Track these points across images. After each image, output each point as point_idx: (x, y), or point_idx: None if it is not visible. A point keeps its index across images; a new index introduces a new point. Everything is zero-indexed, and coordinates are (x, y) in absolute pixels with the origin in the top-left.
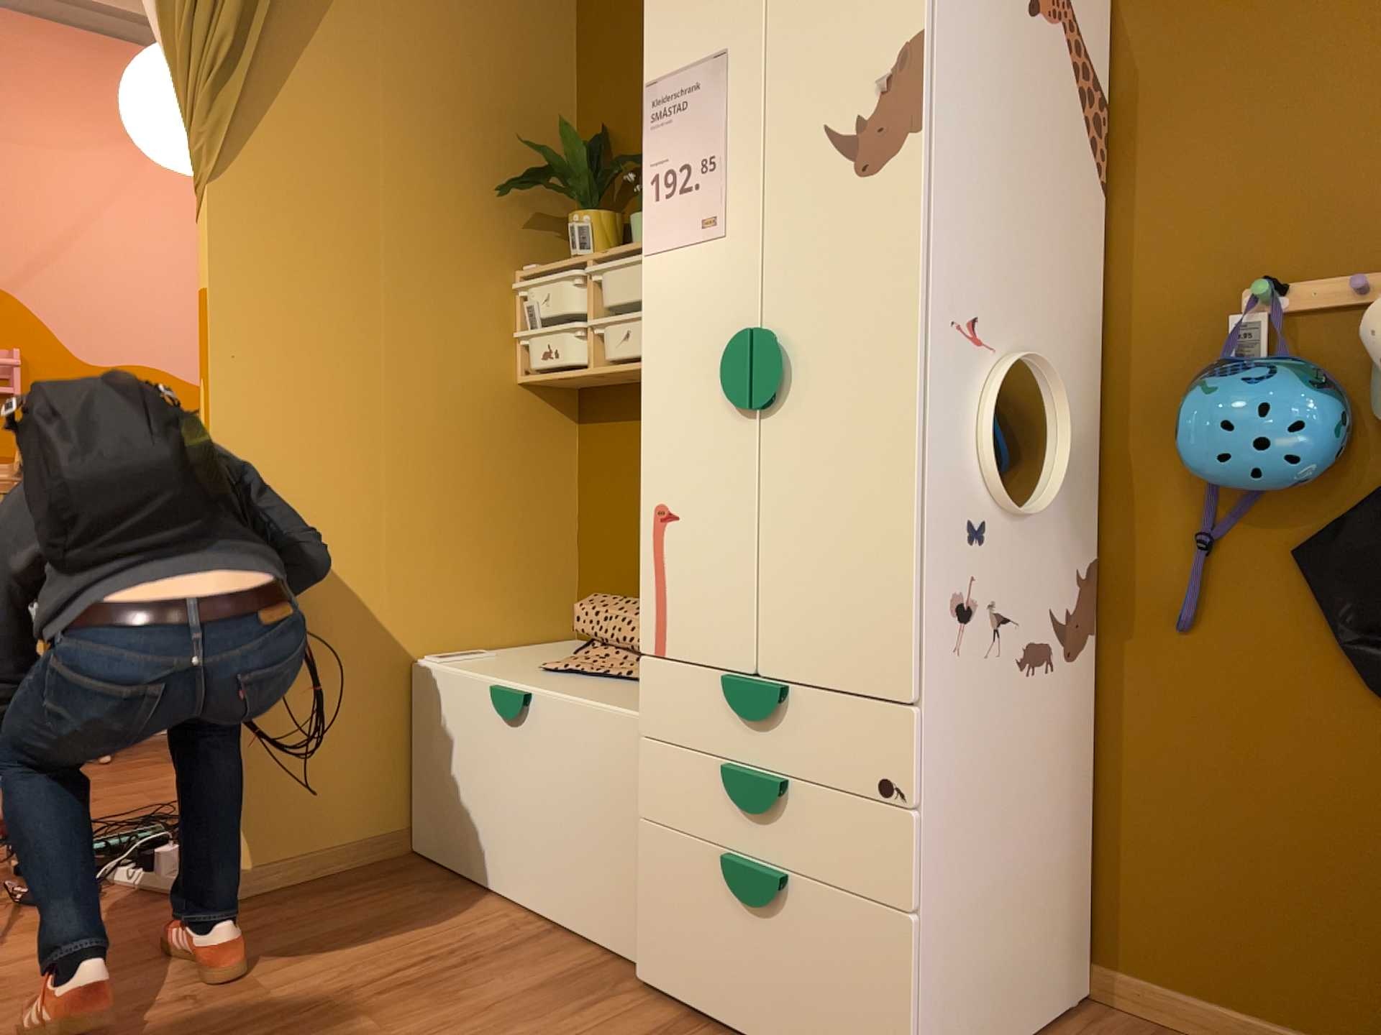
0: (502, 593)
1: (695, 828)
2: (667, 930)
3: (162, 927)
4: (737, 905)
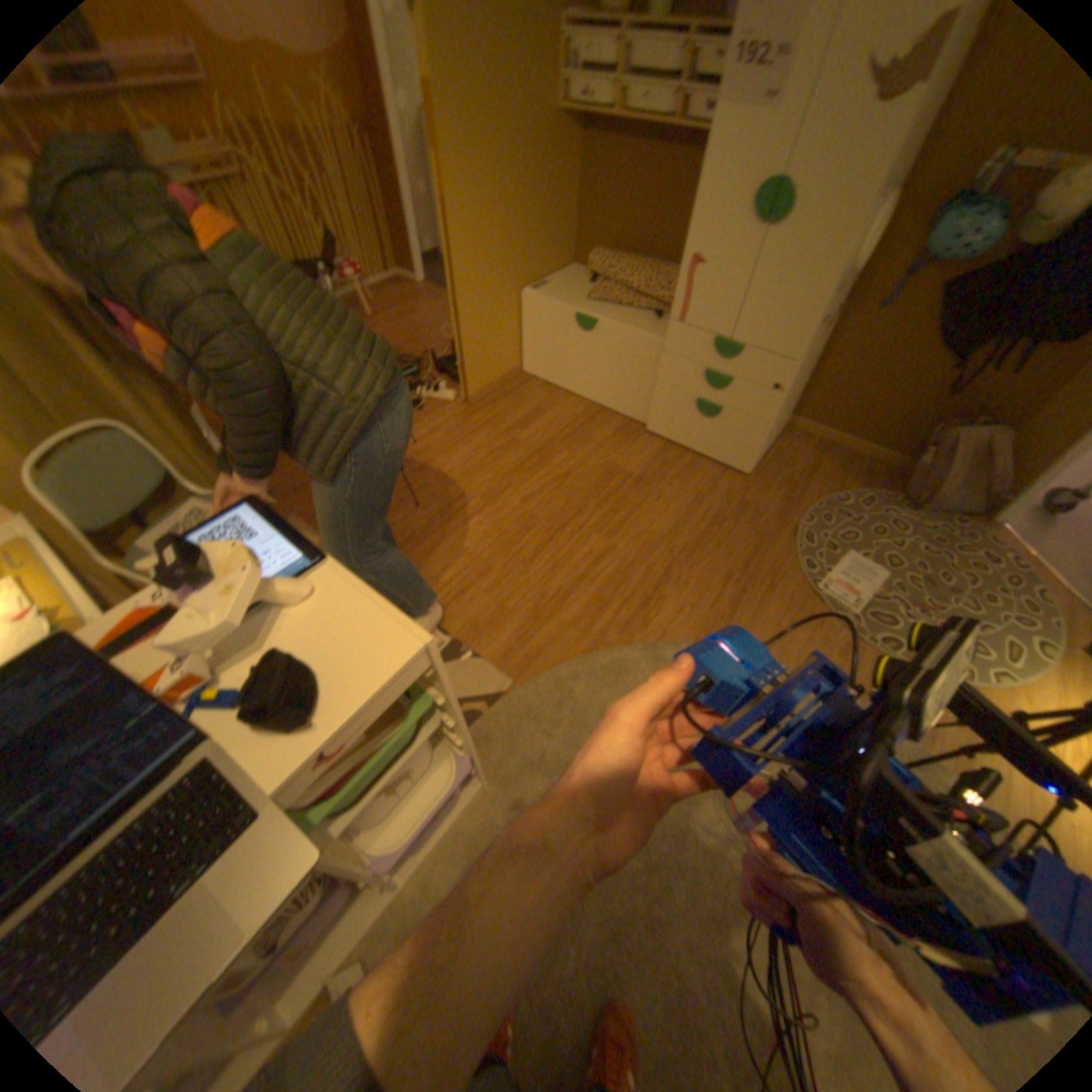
0: (548, 248)
1: (682, 387)
2: (661, 417)
3: (462, 419)
4: (696, 413)
